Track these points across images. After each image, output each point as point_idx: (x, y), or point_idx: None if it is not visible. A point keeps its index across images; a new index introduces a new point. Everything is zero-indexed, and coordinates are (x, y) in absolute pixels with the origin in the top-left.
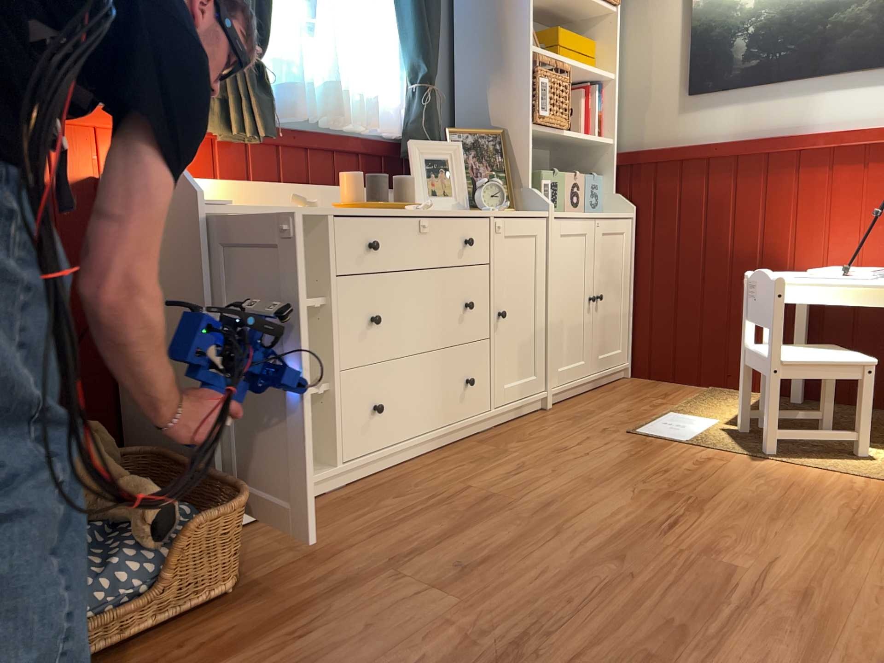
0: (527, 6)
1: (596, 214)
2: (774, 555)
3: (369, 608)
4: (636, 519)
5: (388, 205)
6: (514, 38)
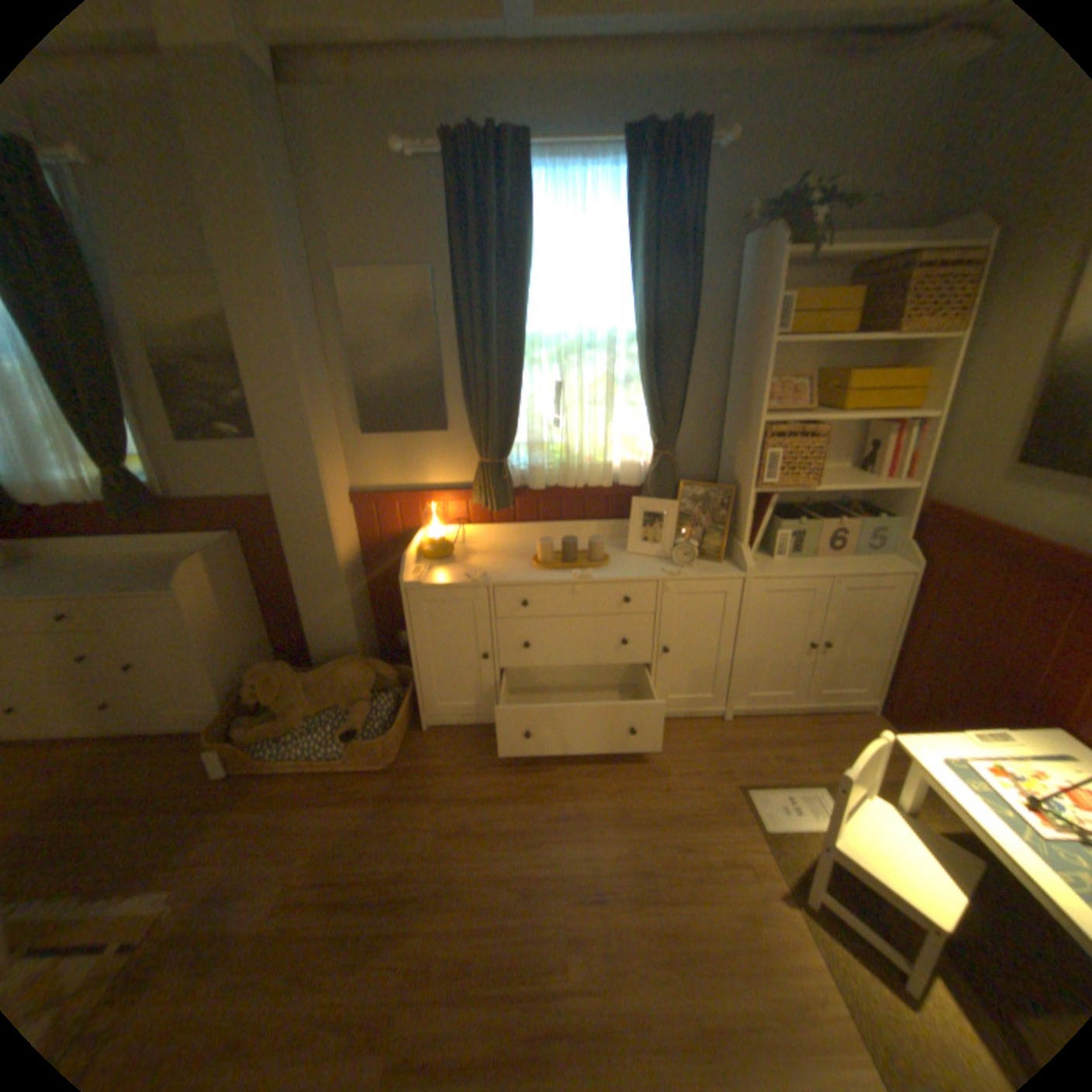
0: (765, 379)
1: (845, 569)
2: (605, 991)
3: (404, 823)
4: (589, 877)
5: (562, 567)
6: (754, 406)
